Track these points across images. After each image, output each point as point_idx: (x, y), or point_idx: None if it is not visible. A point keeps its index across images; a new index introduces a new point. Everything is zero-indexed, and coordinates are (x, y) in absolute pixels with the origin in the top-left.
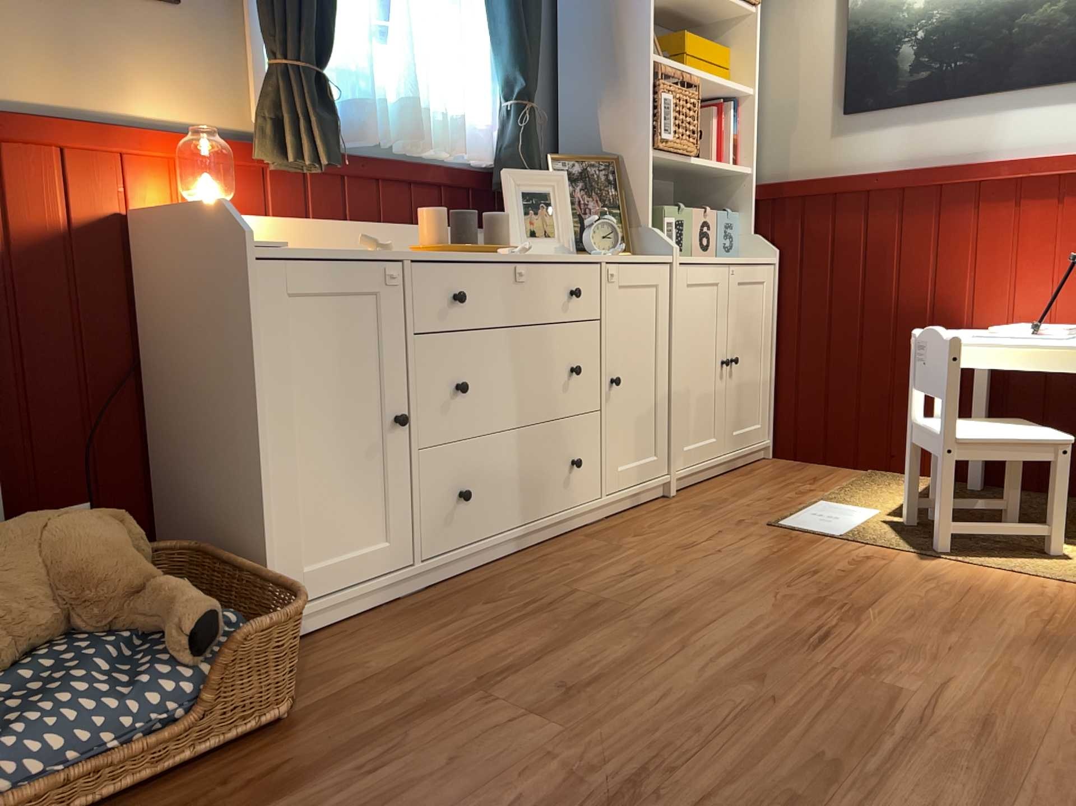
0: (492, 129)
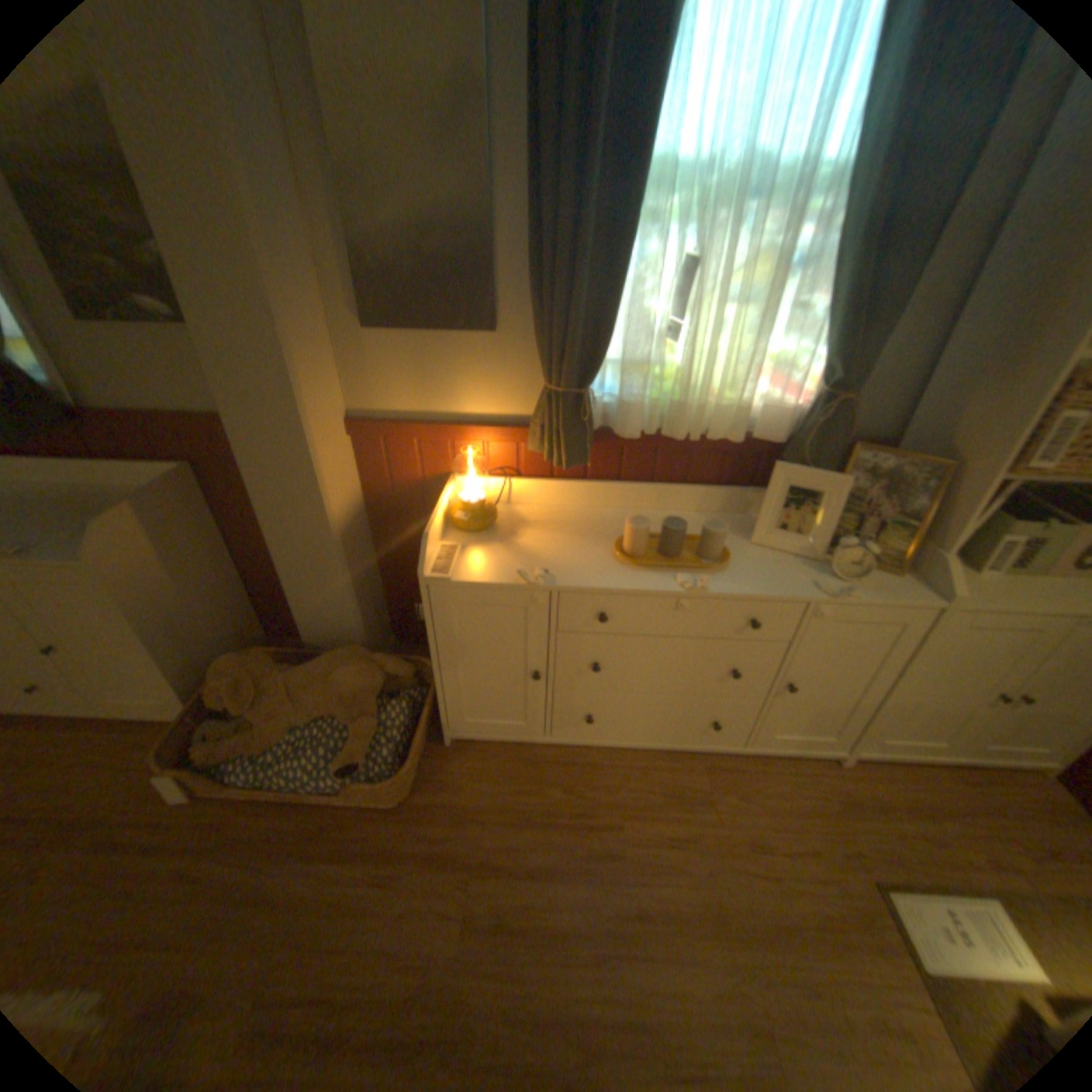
0: (812, 400)
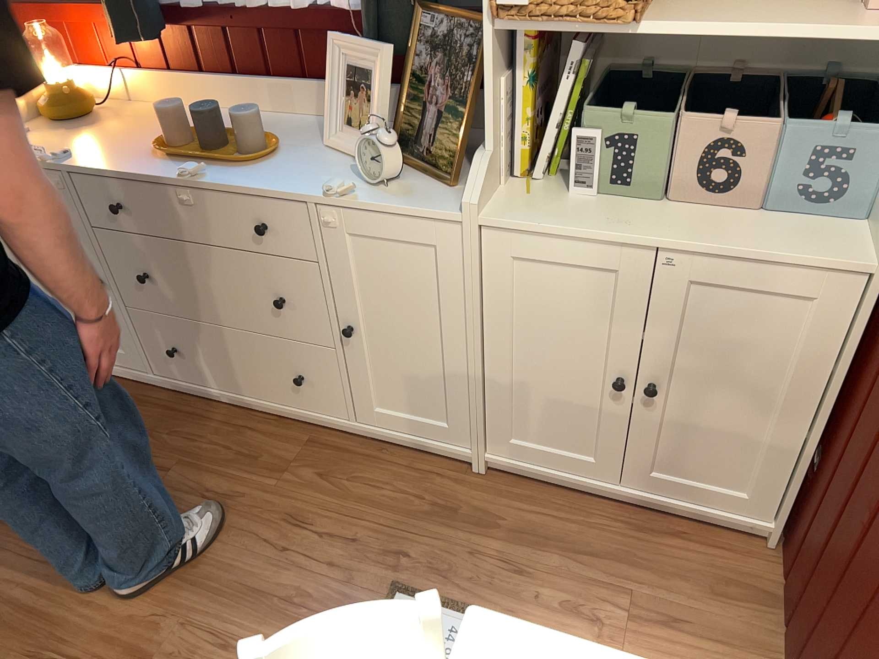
0: None
